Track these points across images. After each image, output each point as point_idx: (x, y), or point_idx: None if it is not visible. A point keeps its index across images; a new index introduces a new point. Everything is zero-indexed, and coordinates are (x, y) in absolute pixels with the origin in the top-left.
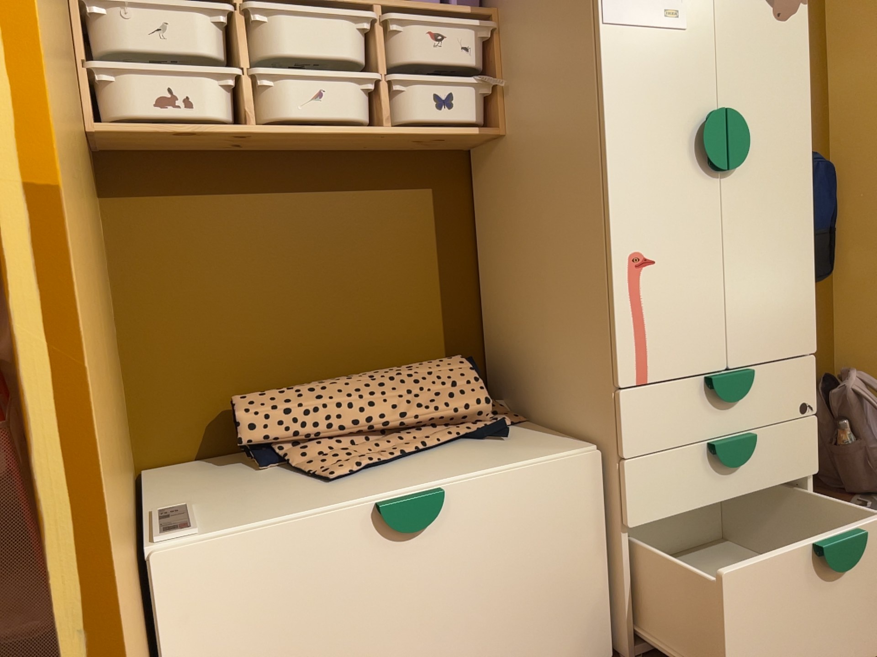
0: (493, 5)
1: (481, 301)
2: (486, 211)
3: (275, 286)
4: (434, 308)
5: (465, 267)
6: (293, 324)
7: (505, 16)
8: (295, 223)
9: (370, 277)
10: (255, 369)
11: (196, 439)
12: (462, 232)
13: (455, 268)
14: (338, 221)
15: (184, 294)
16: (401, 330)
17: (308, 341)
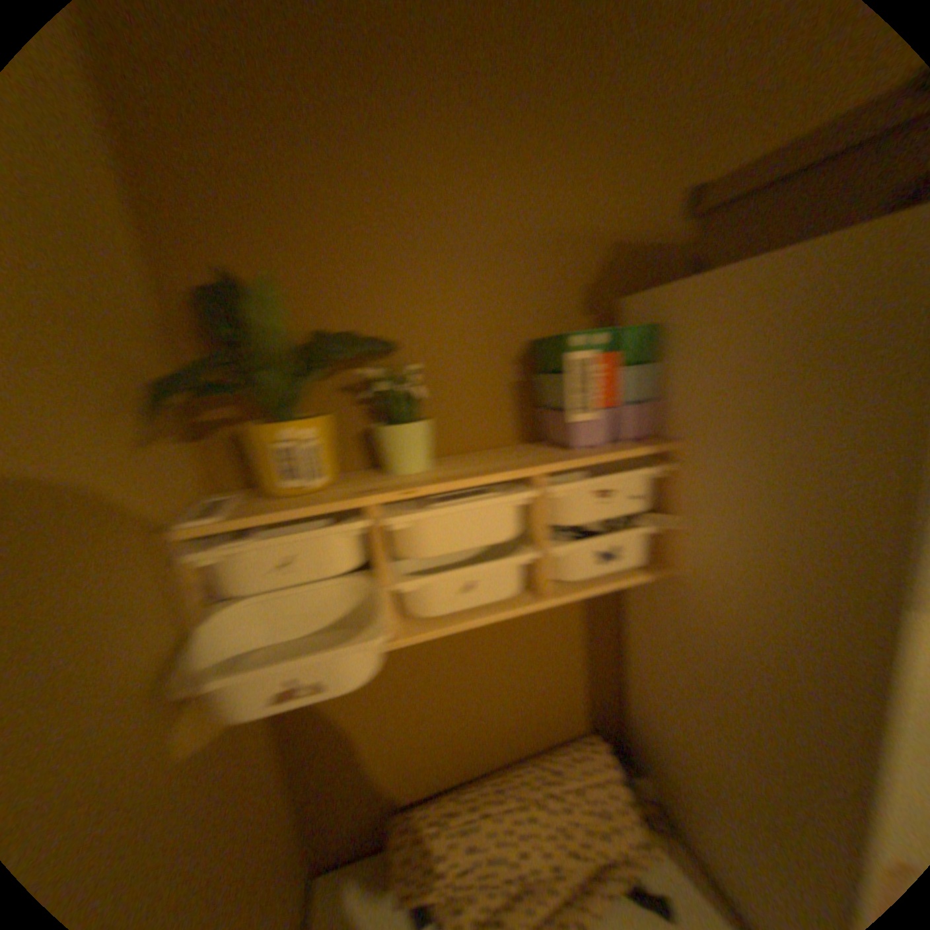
0: (675, 437)
1: (623, 675)
2: (637, 607)
3: (427, 702)
4: (578, 687)
5: (610, 647)
6: (445, 730)
7: (692, 454)
8: (446, 644)
9: (518, 675)
10: (411, 773)
11: (360, 837)
12: (609, 616)
13: (599, 650)
14: (488, 633)
15: (342, 727)
16: (546, 713)
17: (459, 741)
